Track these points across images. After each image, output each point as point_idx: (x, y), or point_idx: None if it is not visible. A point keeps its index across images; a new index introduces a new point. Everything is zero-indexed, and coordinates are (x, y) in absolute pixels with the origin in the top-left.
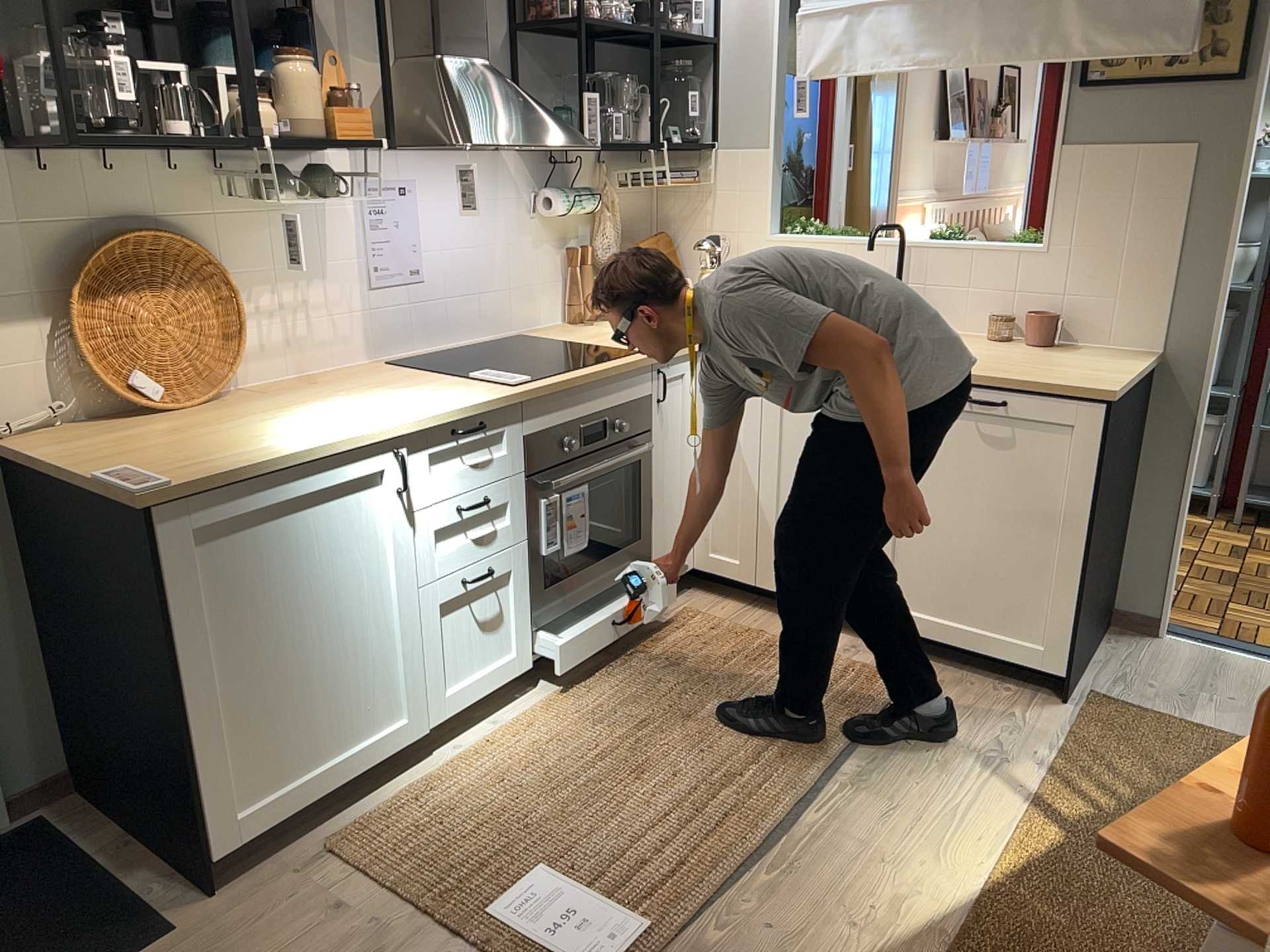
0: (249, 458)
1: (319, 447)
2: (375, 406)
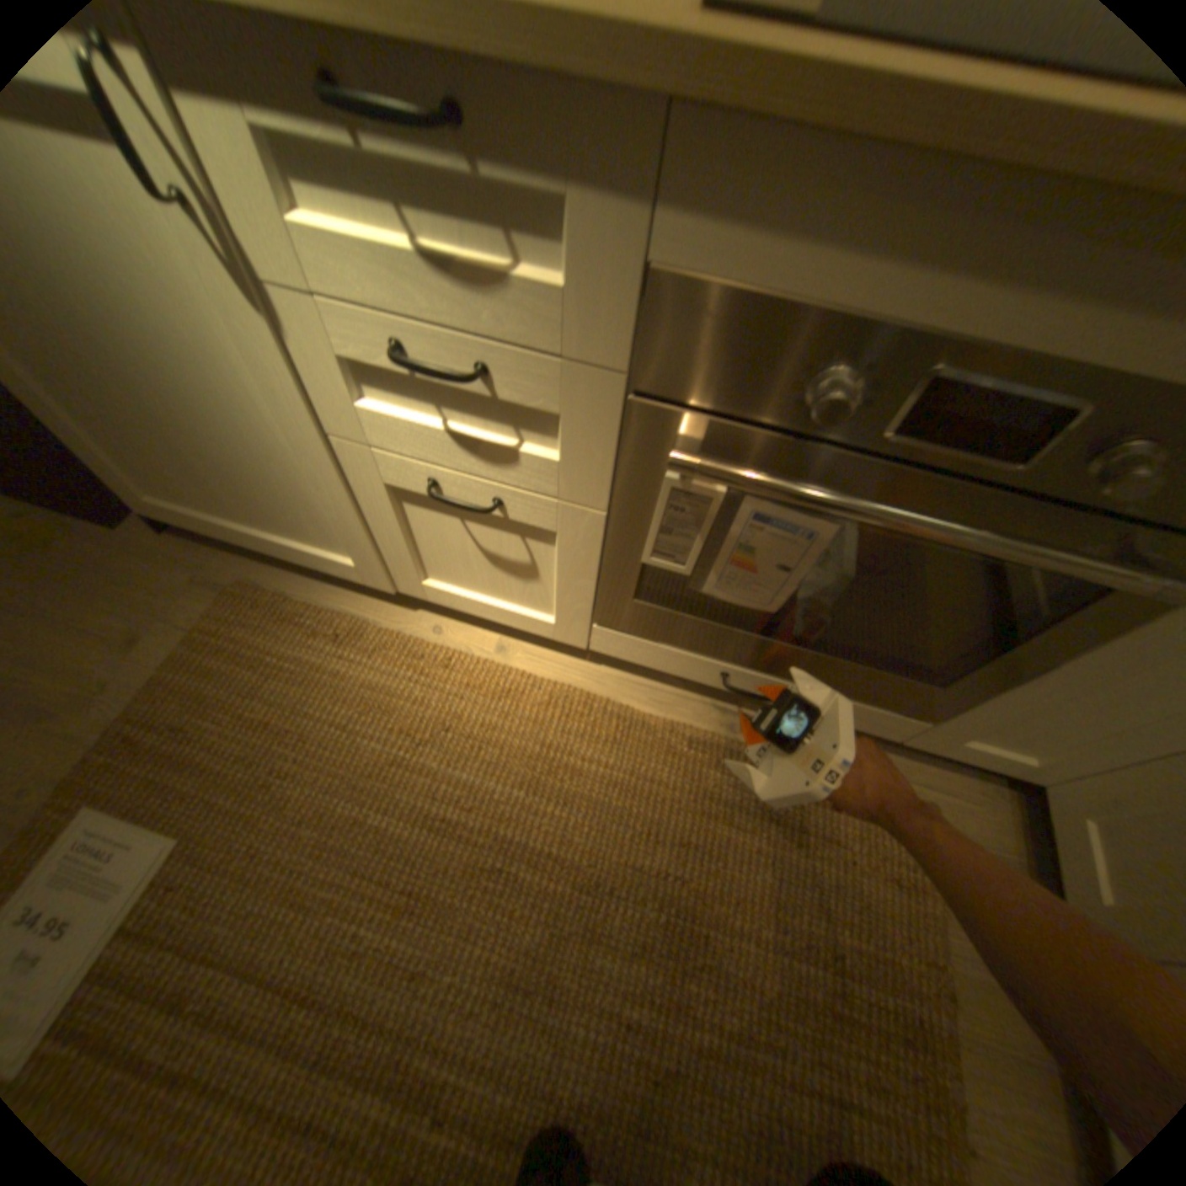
0: None
1: None
2: None
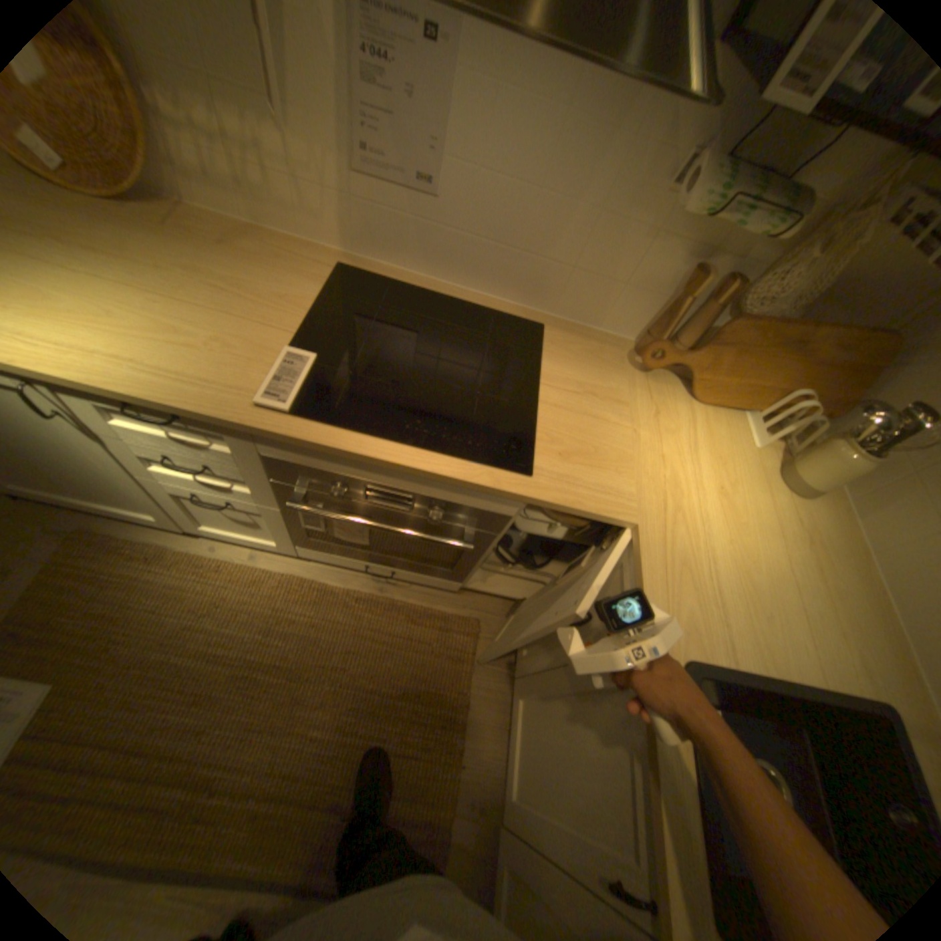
0: None
1: None
2: (115, 314)
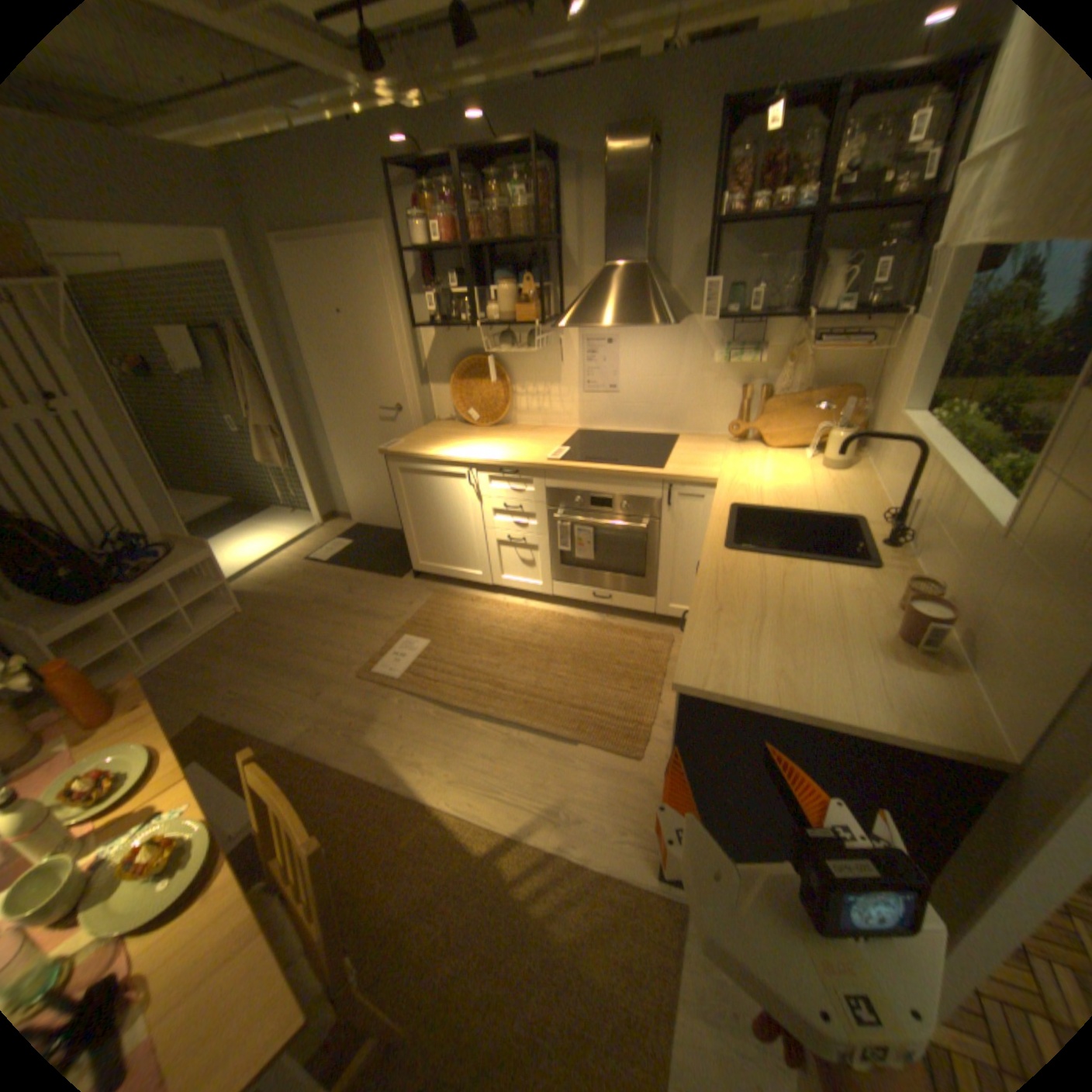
0: (417, 451)
1: (434, 456)
2: (497, 448)
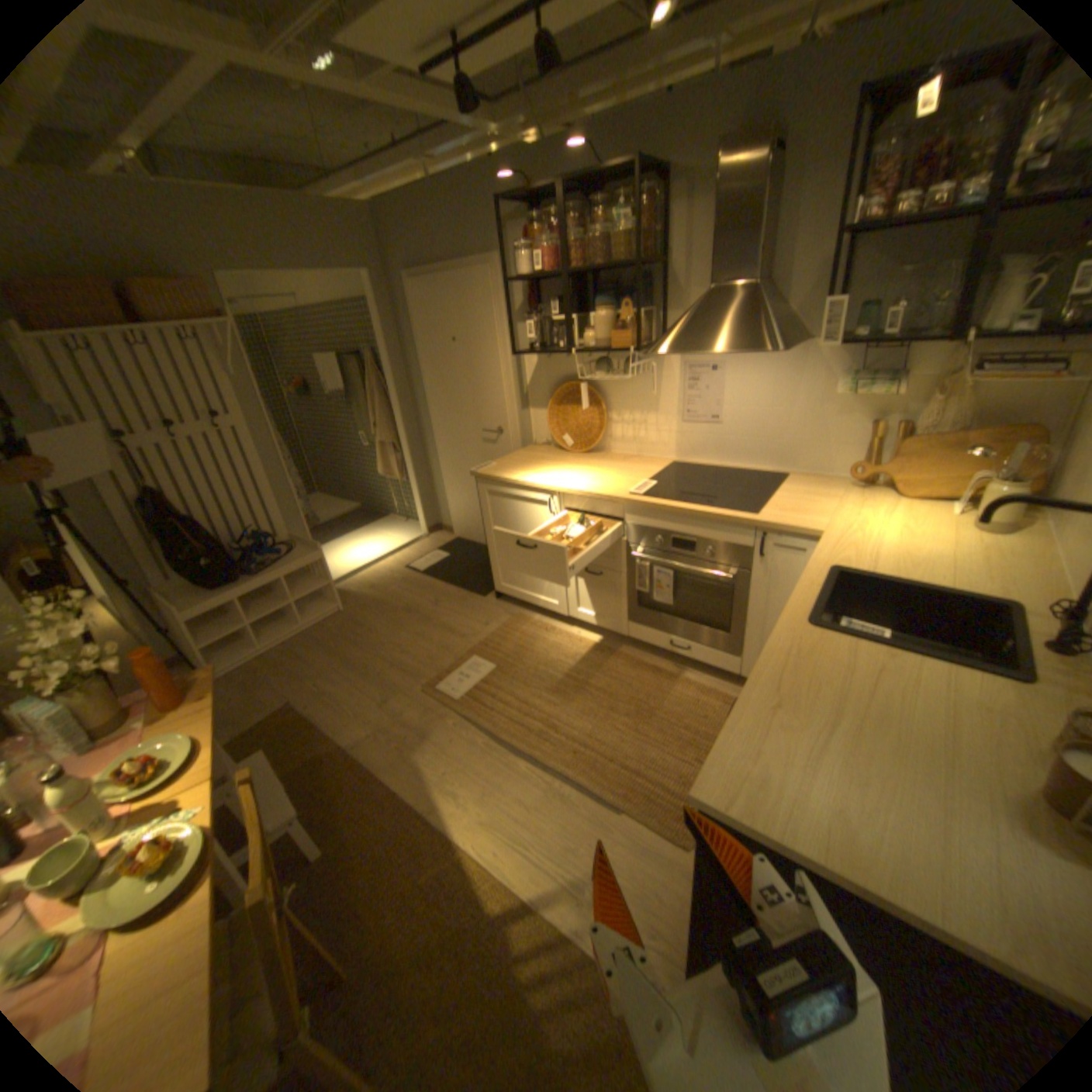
0: (505, 475)
1: (519, 481)
2: (583, 476)
